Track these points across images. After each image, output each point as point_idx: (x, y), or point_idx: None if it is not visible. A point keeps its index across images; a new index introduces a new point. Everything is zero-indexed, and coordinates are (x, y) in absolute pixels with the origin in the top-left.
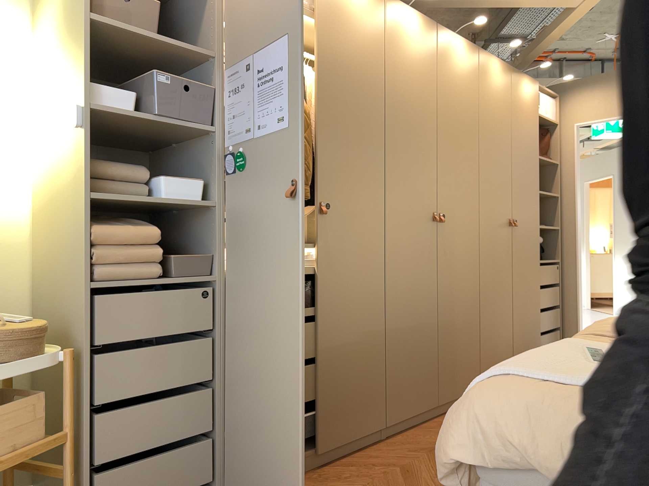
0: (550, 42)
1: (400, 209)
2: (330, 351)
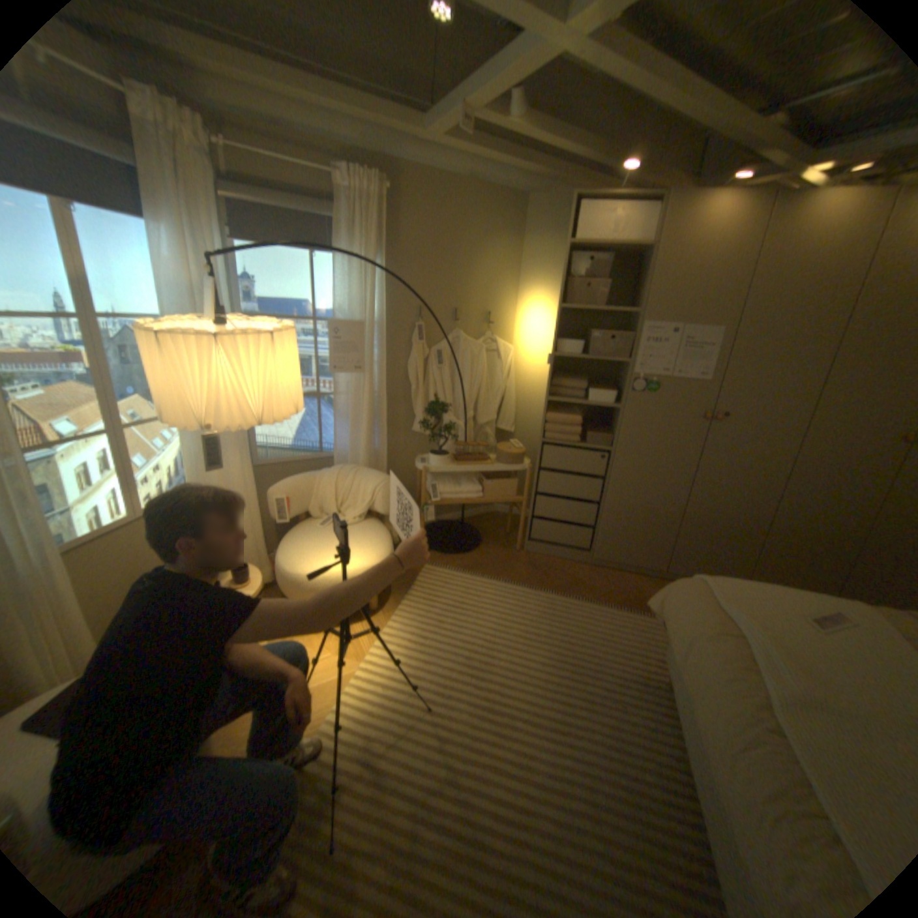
0: None
1: (845, 425)
2: (703, 517)
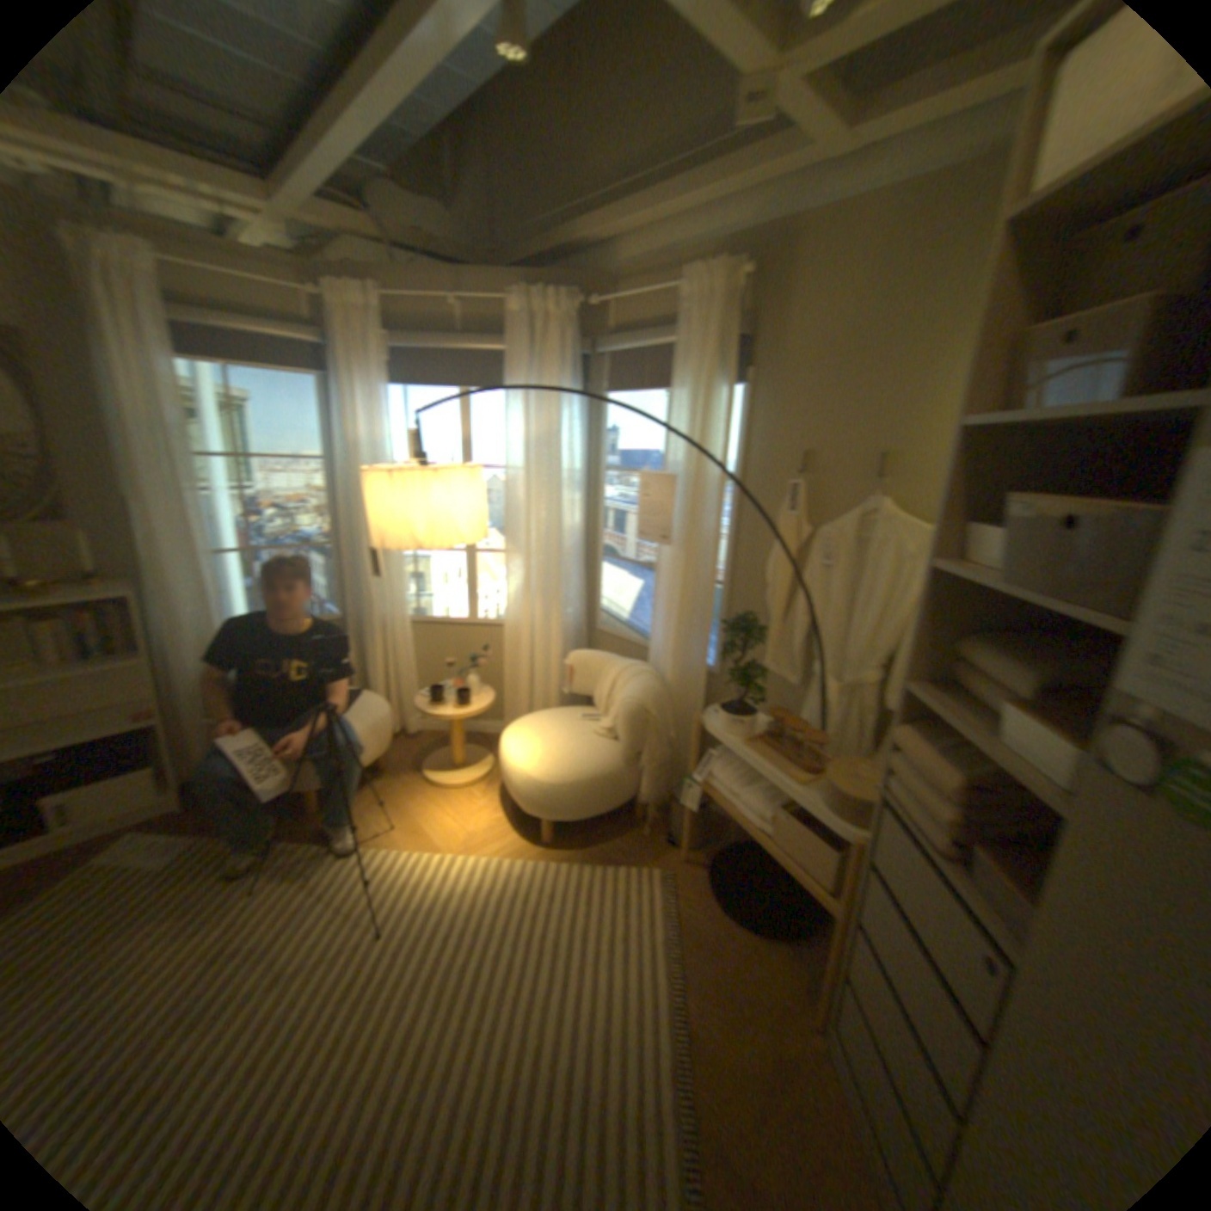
0: None
1: None
2: None
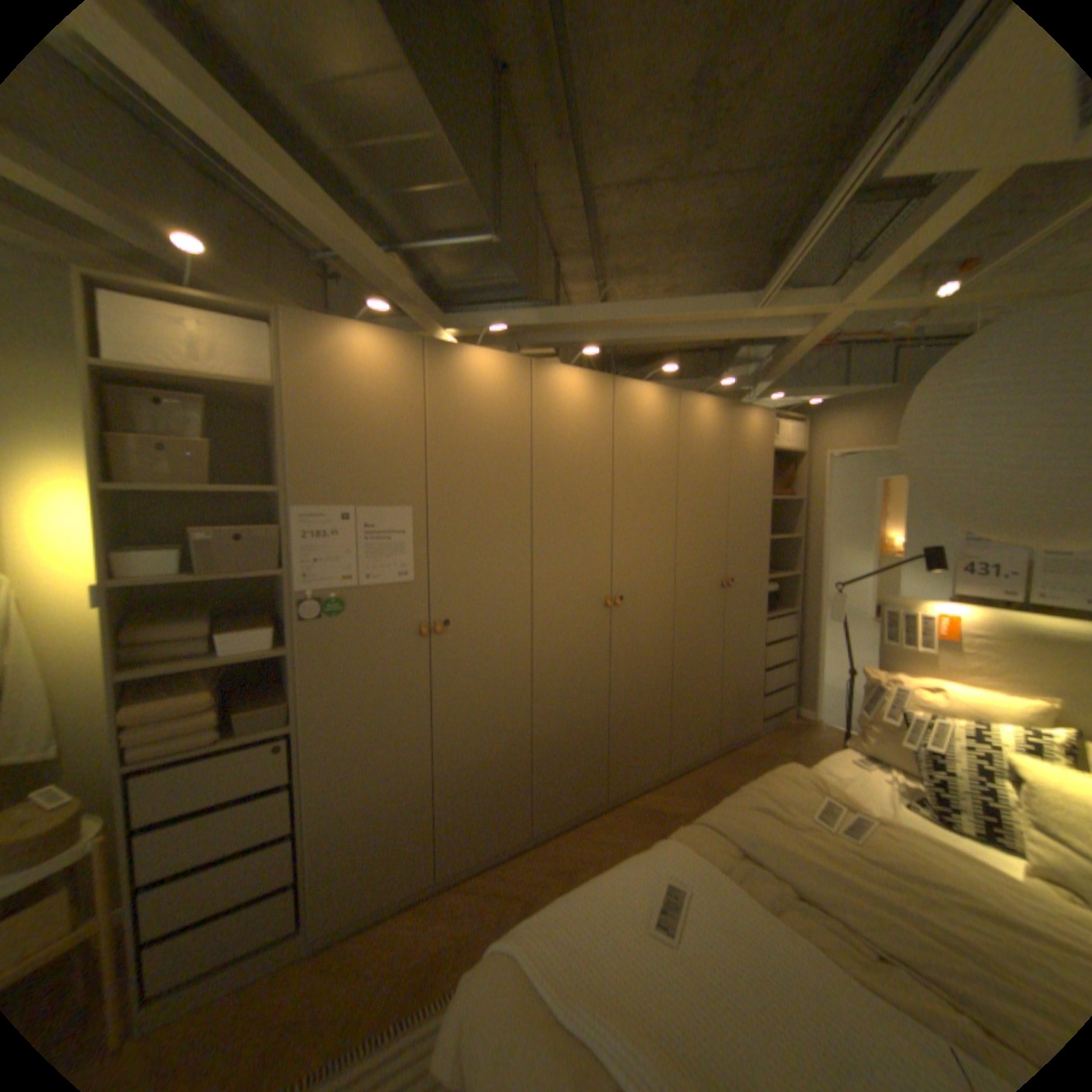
0: (795, 363)
1: (561, 603)
2: (459, 774)
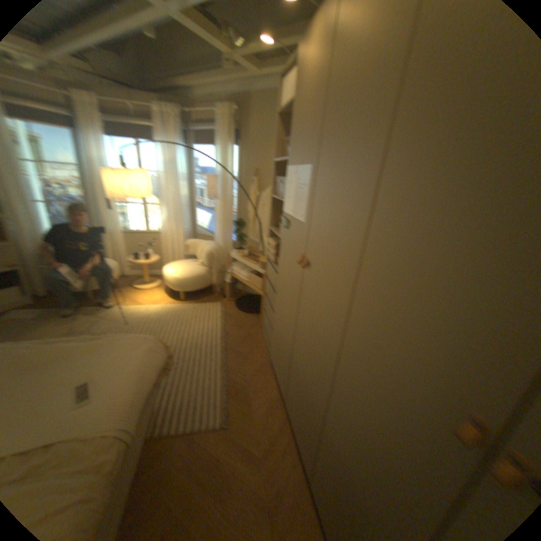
0: None
1: (379, 327)
2: (296, 368)
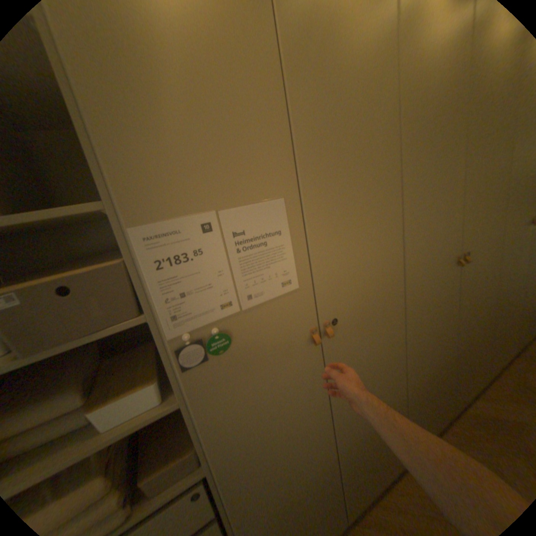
0: None
1: (426, 272)
2: (357, 443)
